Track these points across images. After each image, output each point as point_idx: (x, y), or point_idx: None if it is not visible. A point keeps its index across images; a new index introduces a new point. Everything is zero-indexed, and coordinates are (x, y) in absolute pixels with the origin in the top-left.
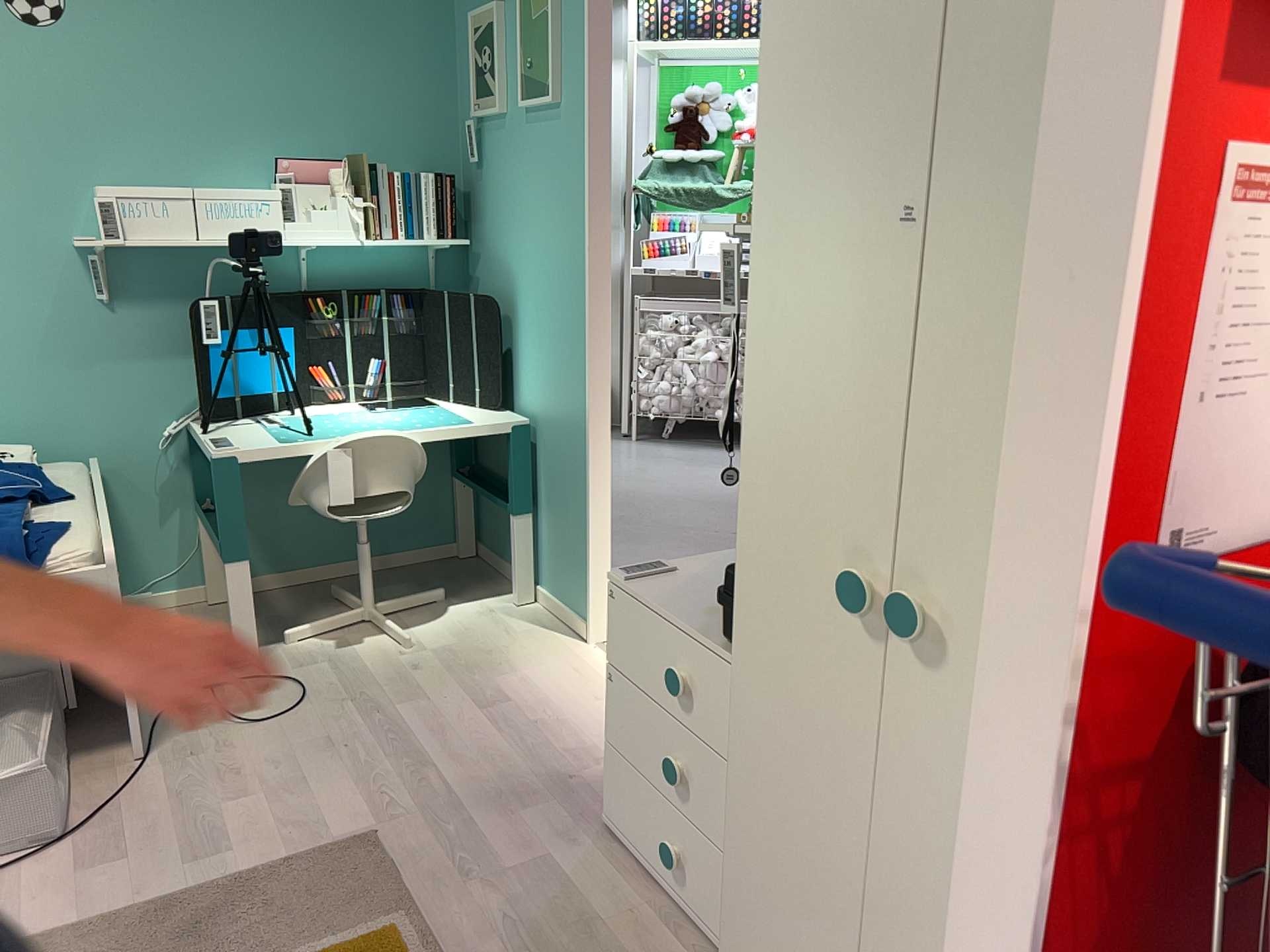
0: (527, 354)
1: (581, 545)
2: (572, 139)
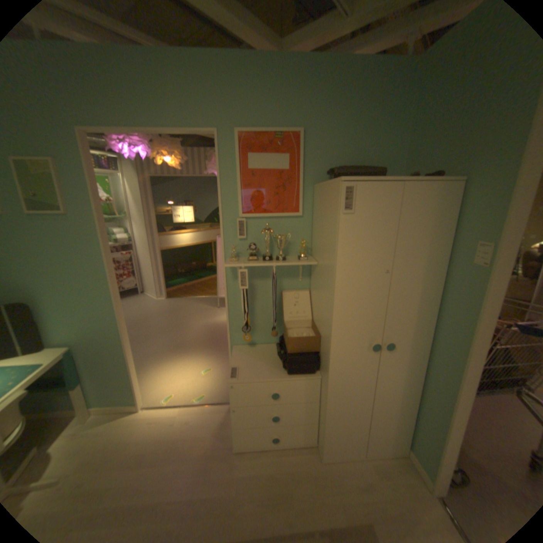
0: (55, 322)
1: (123, 381)
2: (82, 230)
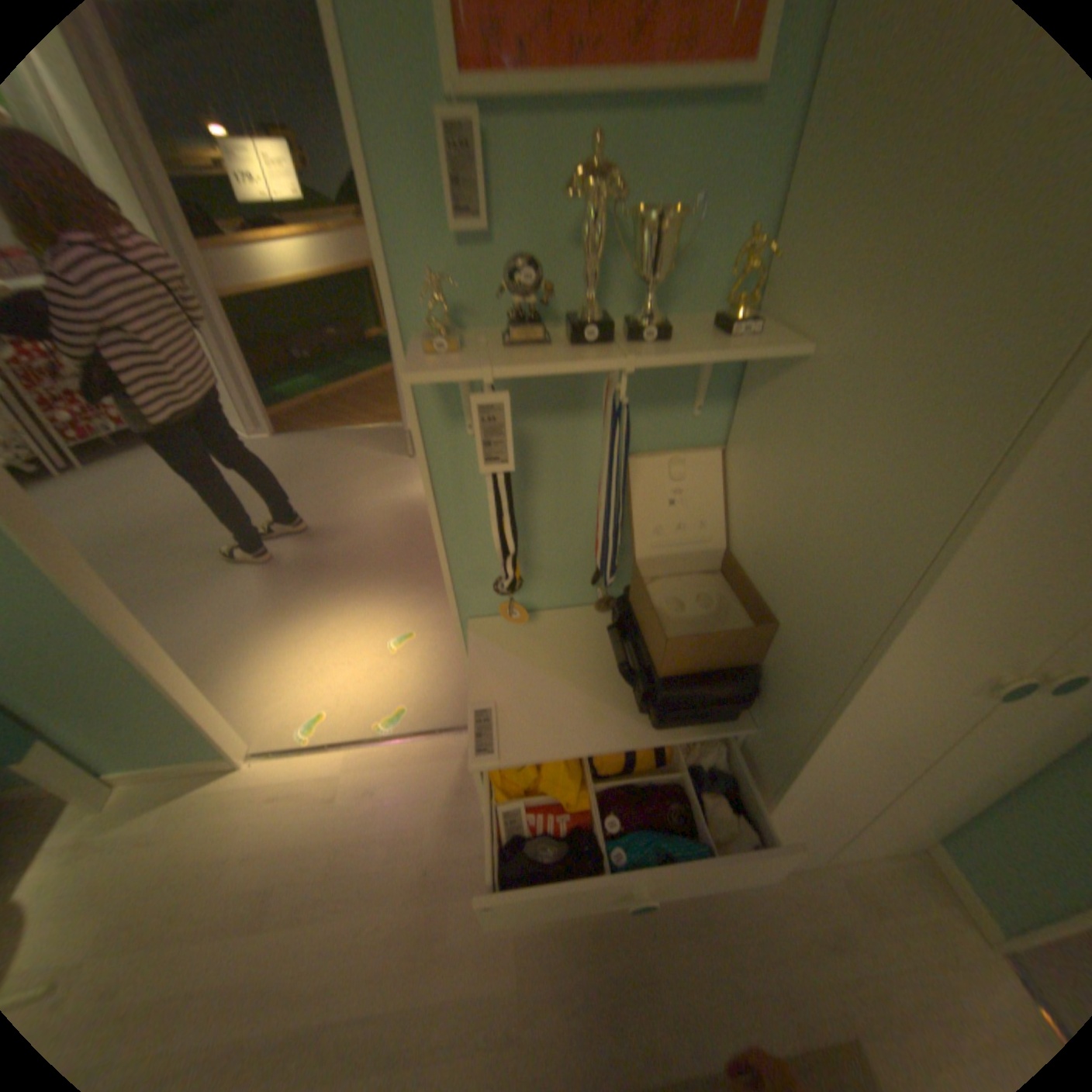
0: None
1: (167, 718)
2: None
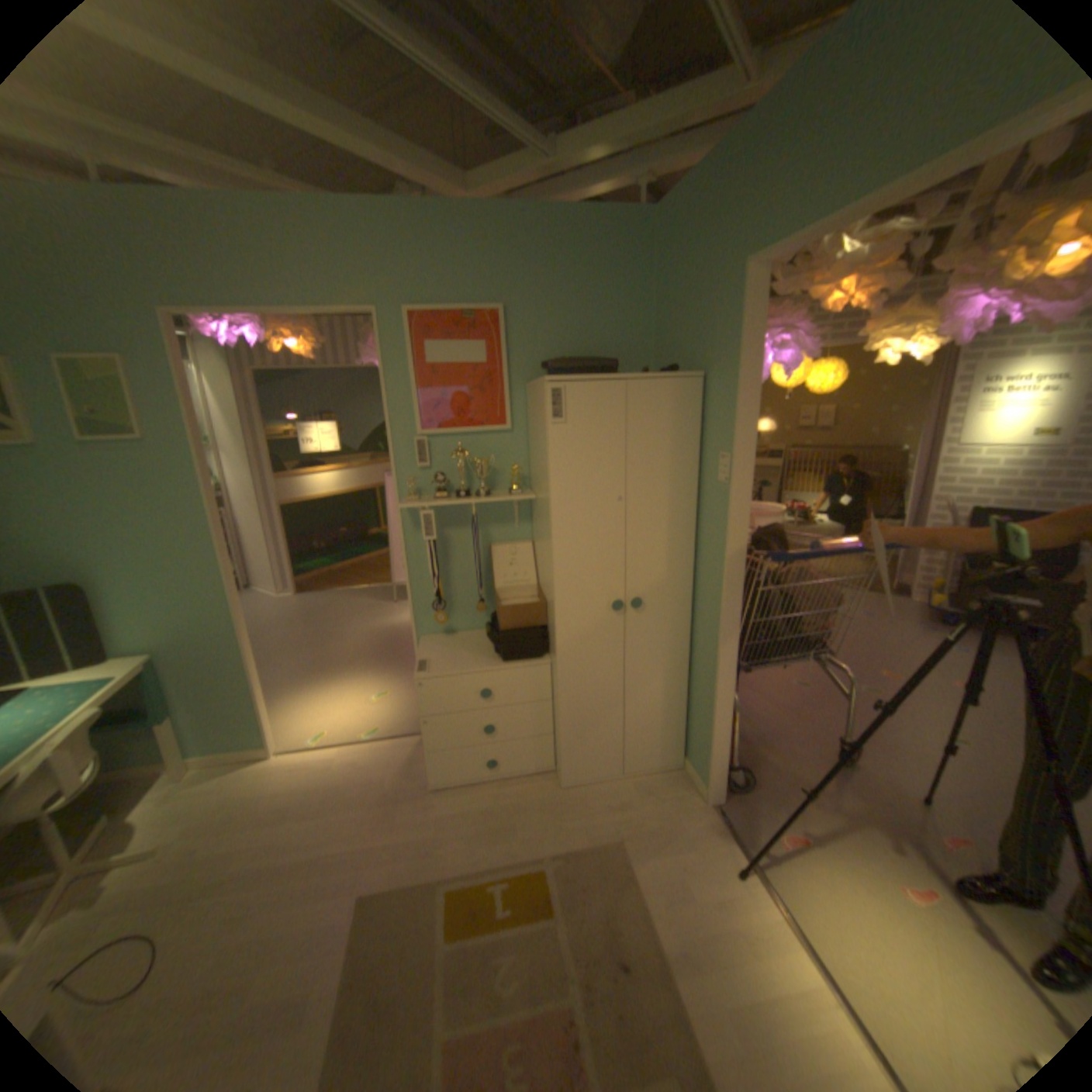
0: (127, 614)
1: (243, 708)
2: (170, 463)
